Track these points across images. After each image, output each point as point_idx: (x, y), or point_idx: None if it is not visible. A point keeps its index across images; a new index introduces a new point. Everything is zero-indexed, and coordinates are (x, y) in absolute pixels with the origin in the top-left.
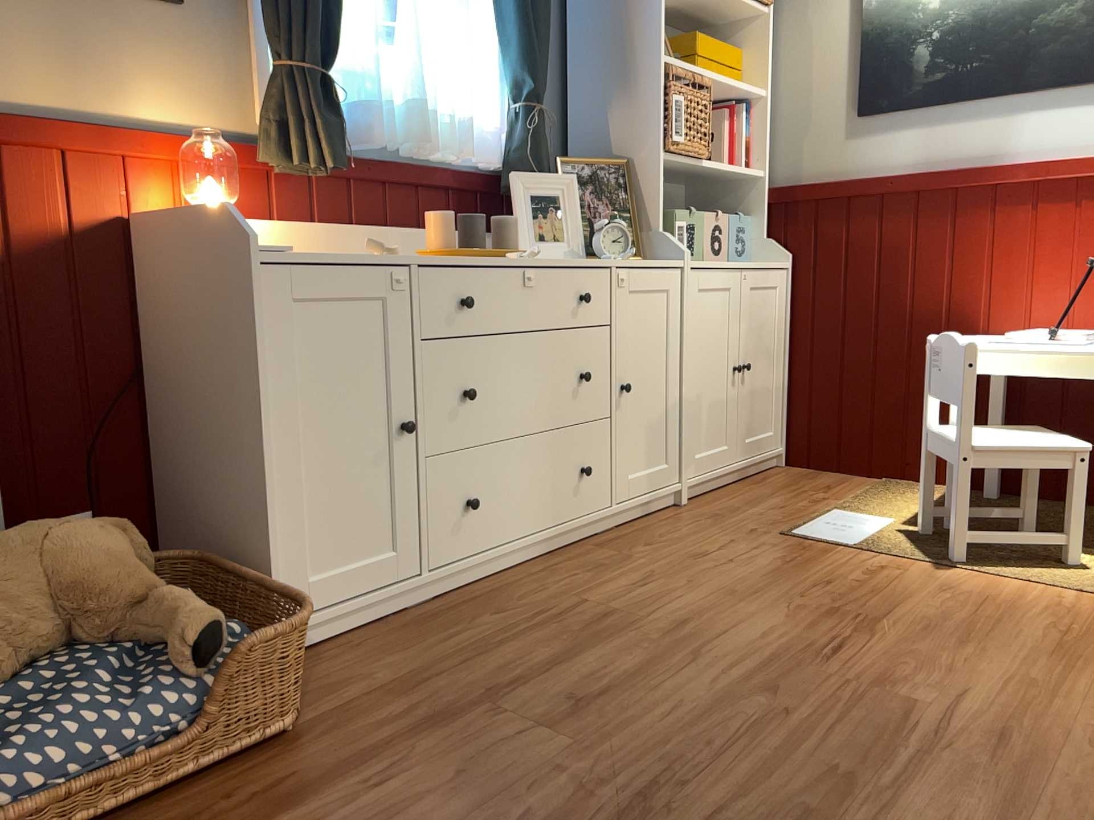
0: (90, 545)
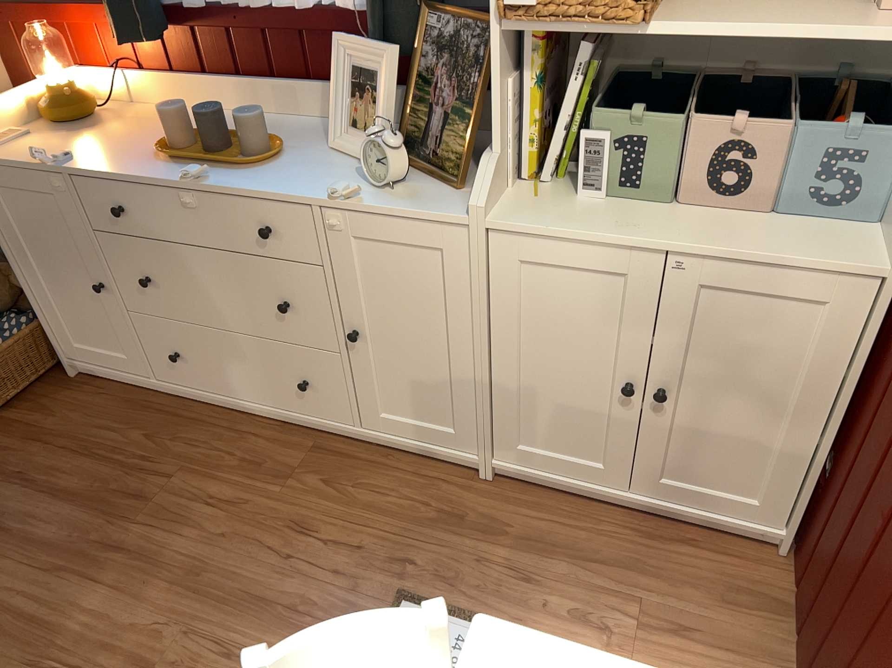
0: None
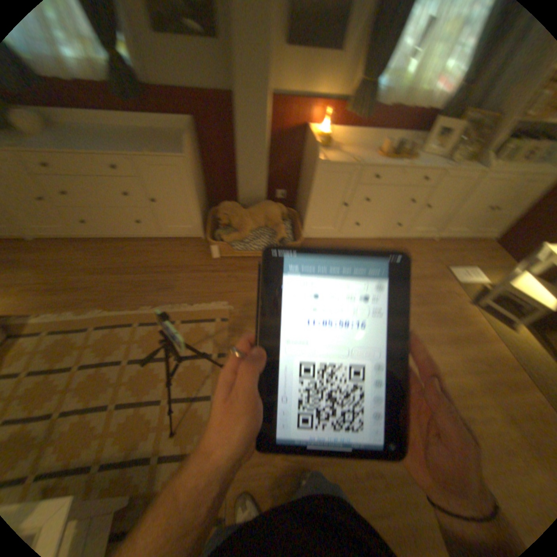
0: (273, 213)
